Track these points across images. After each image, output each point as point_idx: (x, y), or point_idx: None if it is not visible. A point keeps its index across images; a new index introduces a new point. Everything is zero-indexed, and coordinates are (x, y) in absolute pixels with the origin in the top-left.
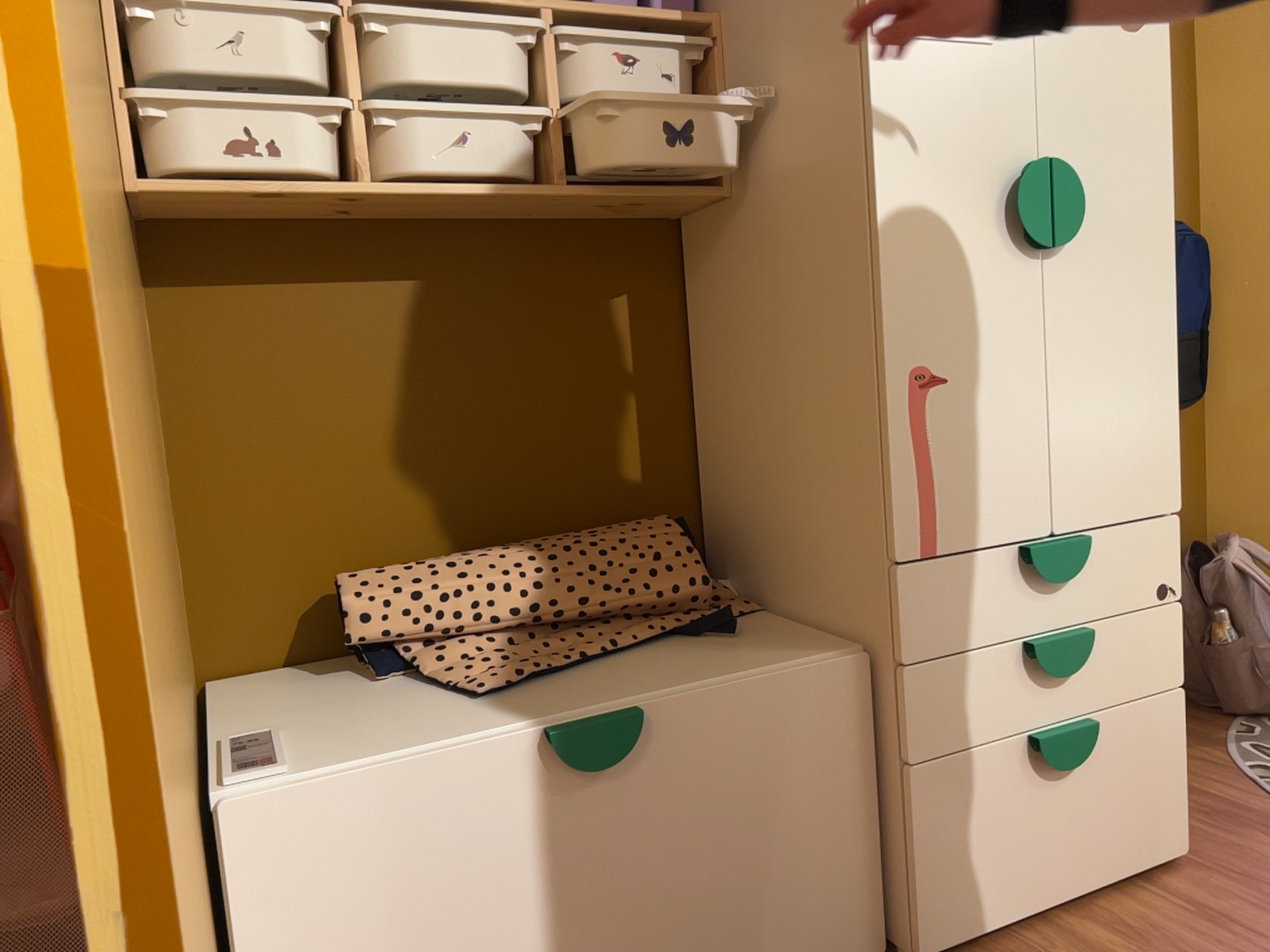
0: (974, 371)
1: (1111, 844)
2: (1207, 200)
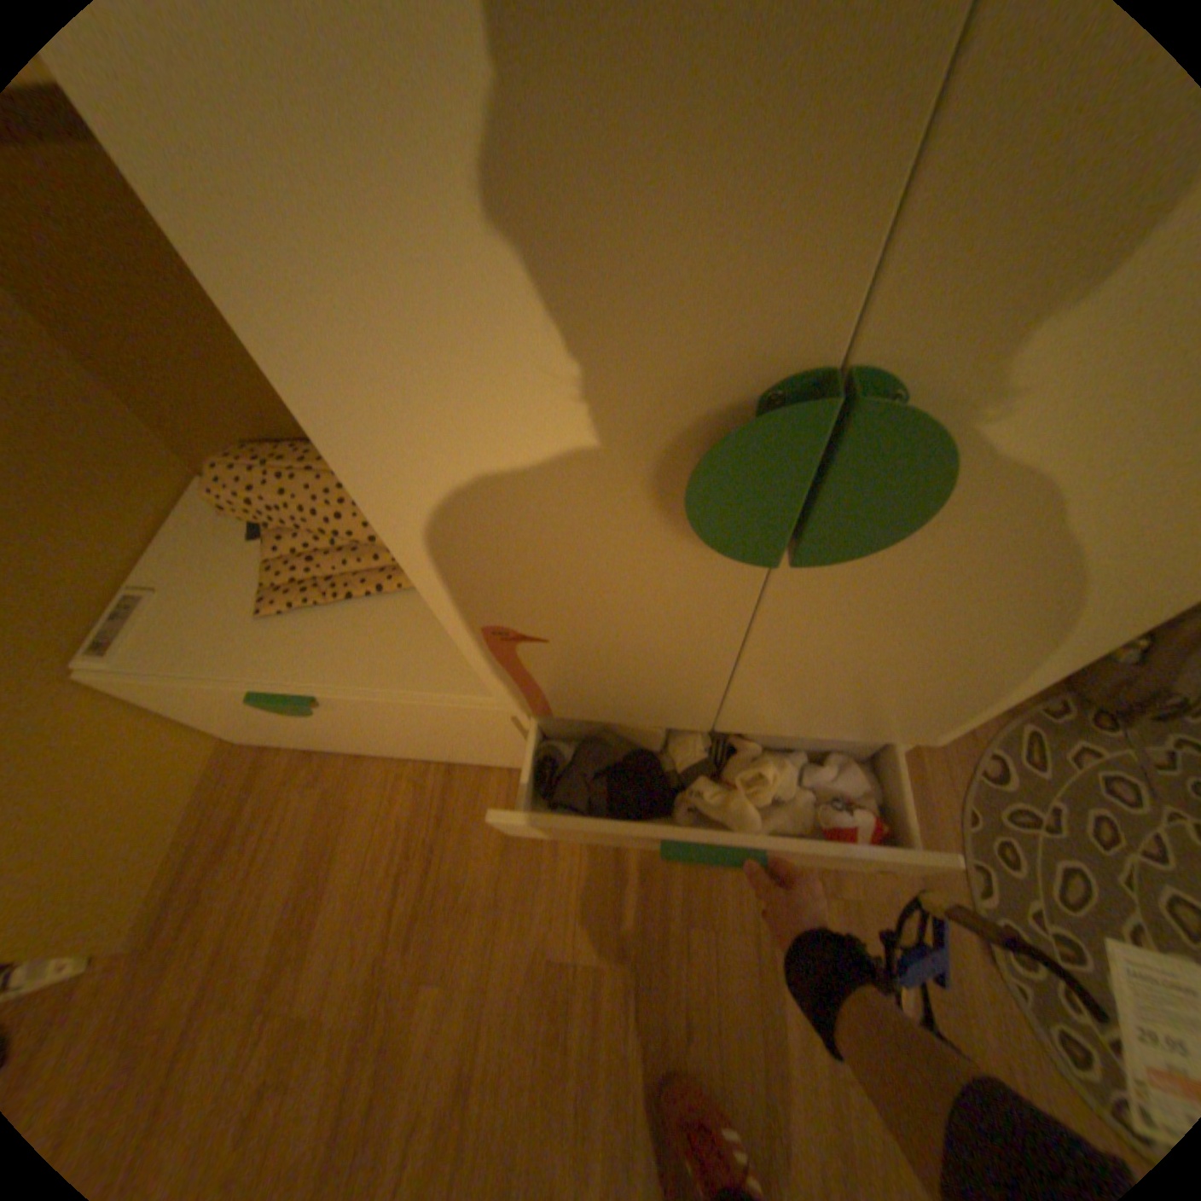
0: (592, 637)
1: None
2: None
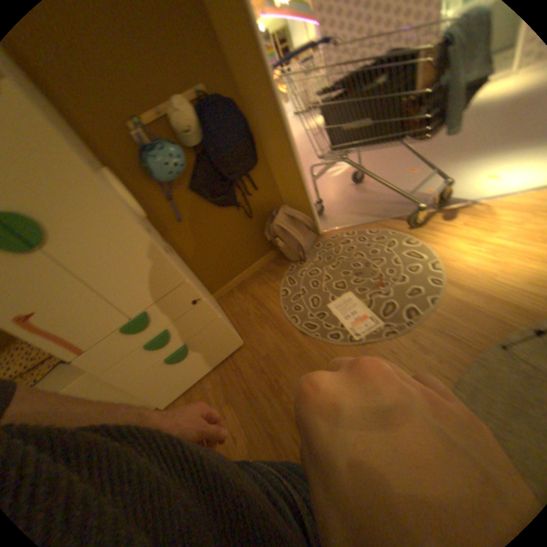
0: (46, 302)
1: (213, 358)
2: (235, 70)
